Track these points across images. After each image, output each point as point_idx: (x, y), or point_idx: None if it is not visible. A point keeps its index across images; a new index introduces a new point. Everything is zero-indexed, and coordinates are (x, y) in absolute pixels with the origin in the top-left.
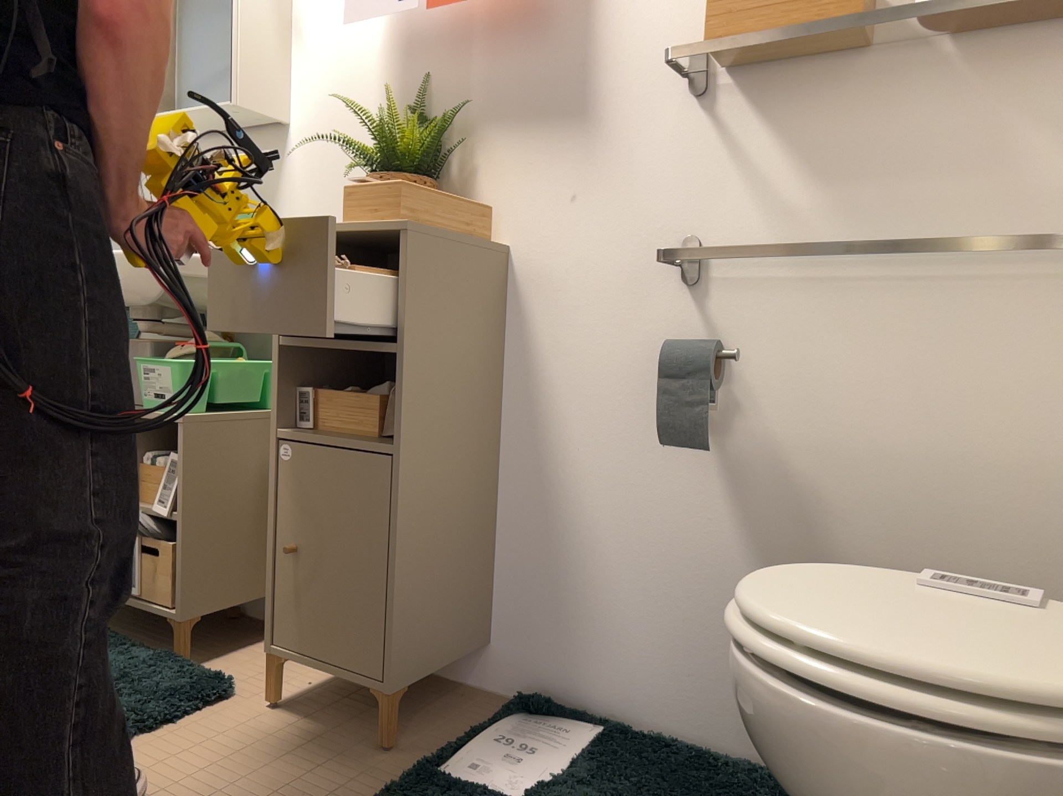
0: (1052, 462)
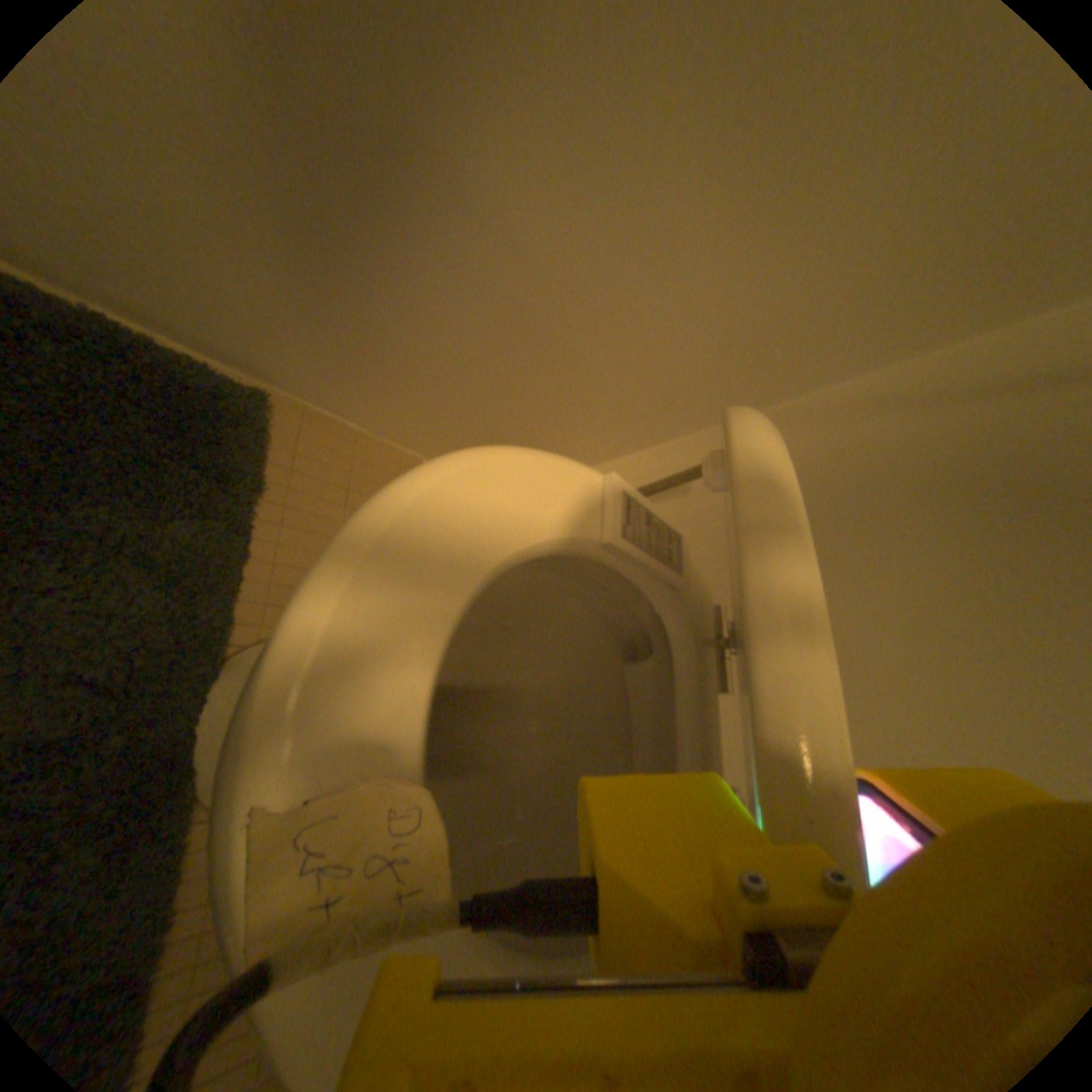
0: (852, 285)
